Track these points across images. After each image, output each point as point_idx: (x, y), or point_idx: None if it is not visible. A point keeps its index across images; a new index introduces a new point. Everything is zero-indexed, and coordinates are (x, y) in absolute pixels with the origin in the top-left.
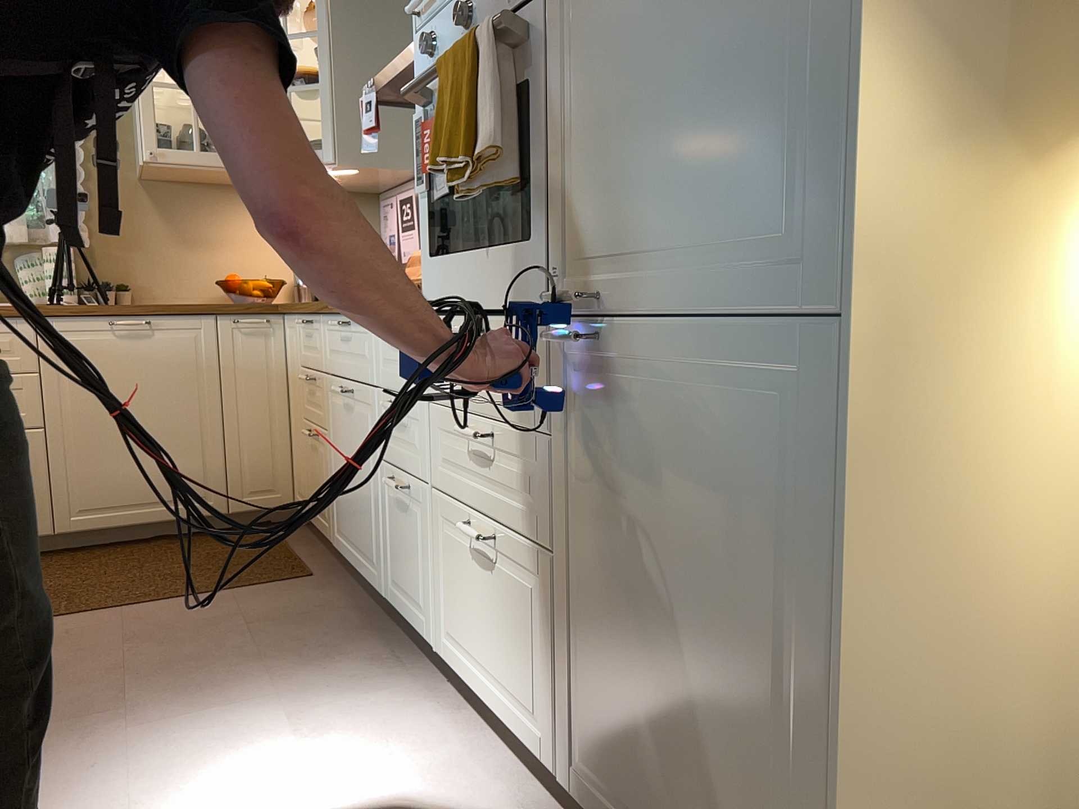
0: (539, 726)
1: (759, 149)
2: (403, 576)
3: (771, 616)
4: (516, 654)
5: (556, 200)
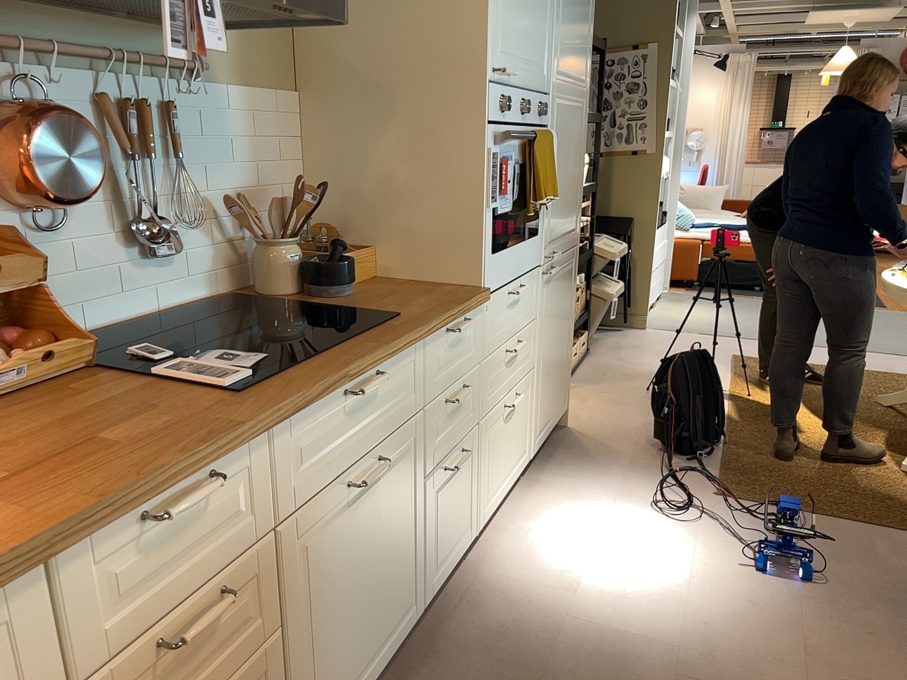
0: (524, 449)
1: (572, 207)
2: (450, 534)
3: (567, 318)
4: (519, 434)
5: (543, 217)
